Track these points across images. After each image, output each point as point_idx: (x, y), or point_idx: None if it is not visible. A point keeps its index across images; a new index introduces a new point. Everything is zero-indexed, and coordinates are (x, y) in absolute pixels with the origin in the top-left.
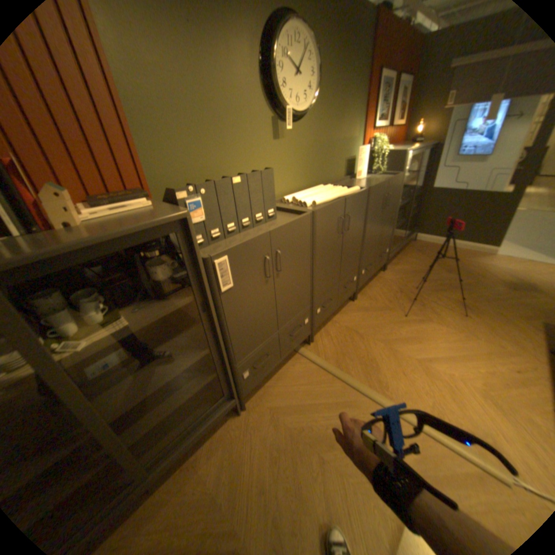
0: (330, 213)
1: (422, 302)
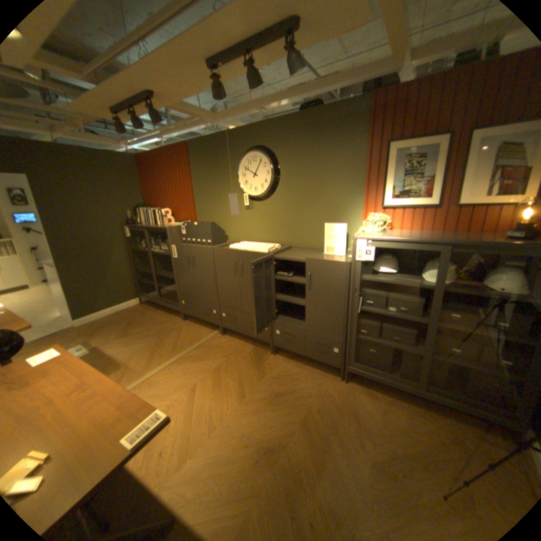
0: (225, 254)
1: (277, 405)
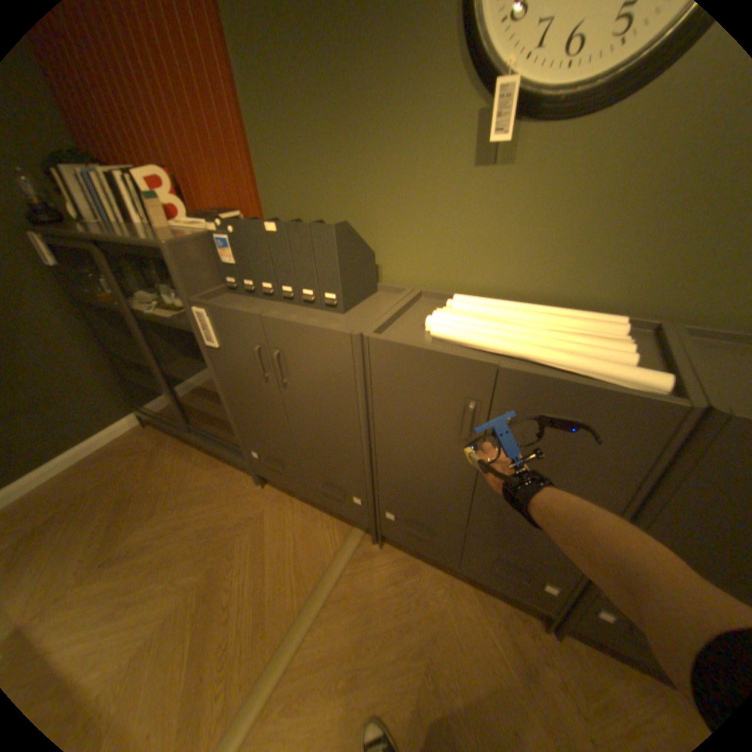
0: (423, 369)
1: None
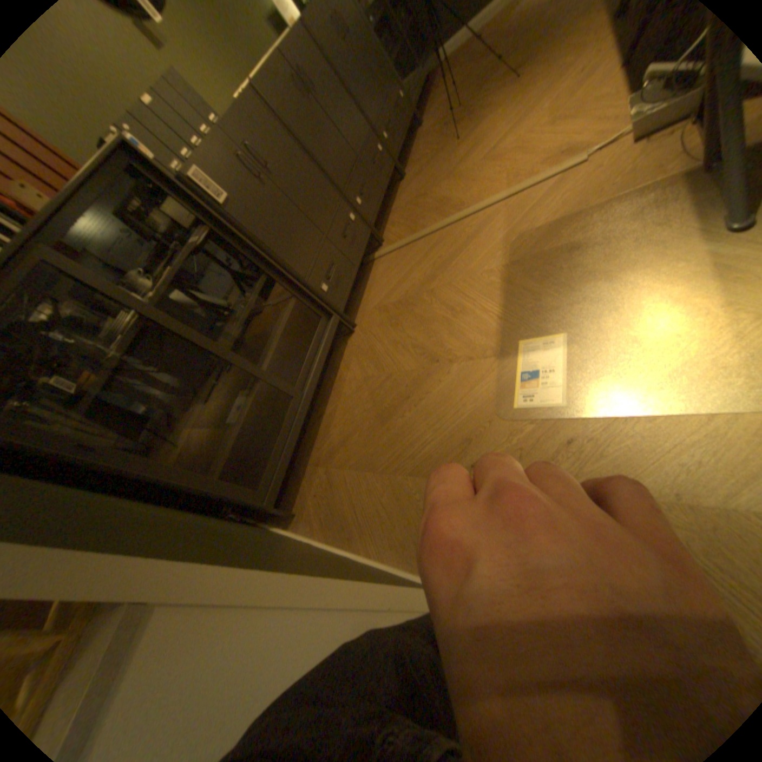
0: (274, 74)
1: (470, 108)
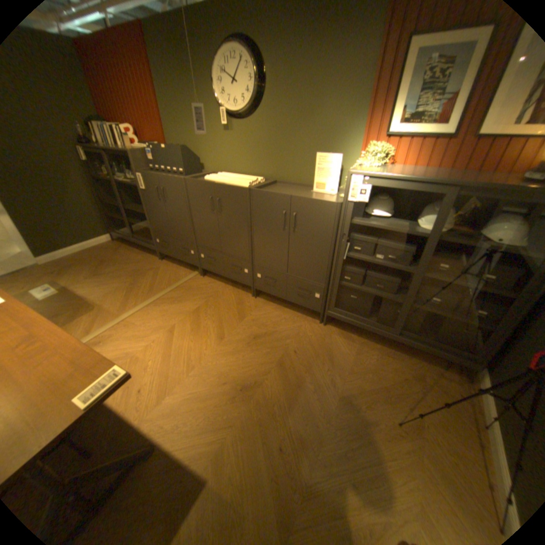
0: (199, 187)
1: (255, 346)
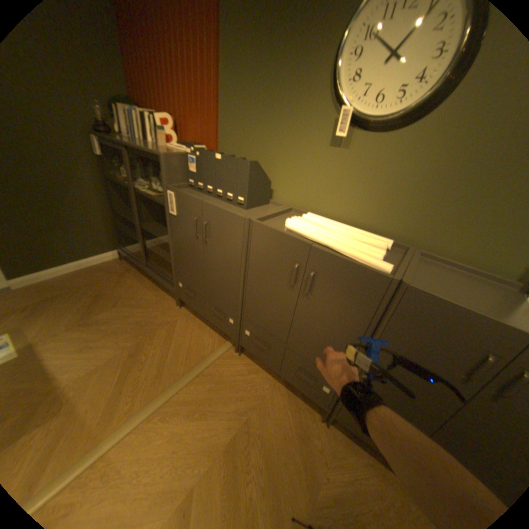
0: (277, 242)
1: None
